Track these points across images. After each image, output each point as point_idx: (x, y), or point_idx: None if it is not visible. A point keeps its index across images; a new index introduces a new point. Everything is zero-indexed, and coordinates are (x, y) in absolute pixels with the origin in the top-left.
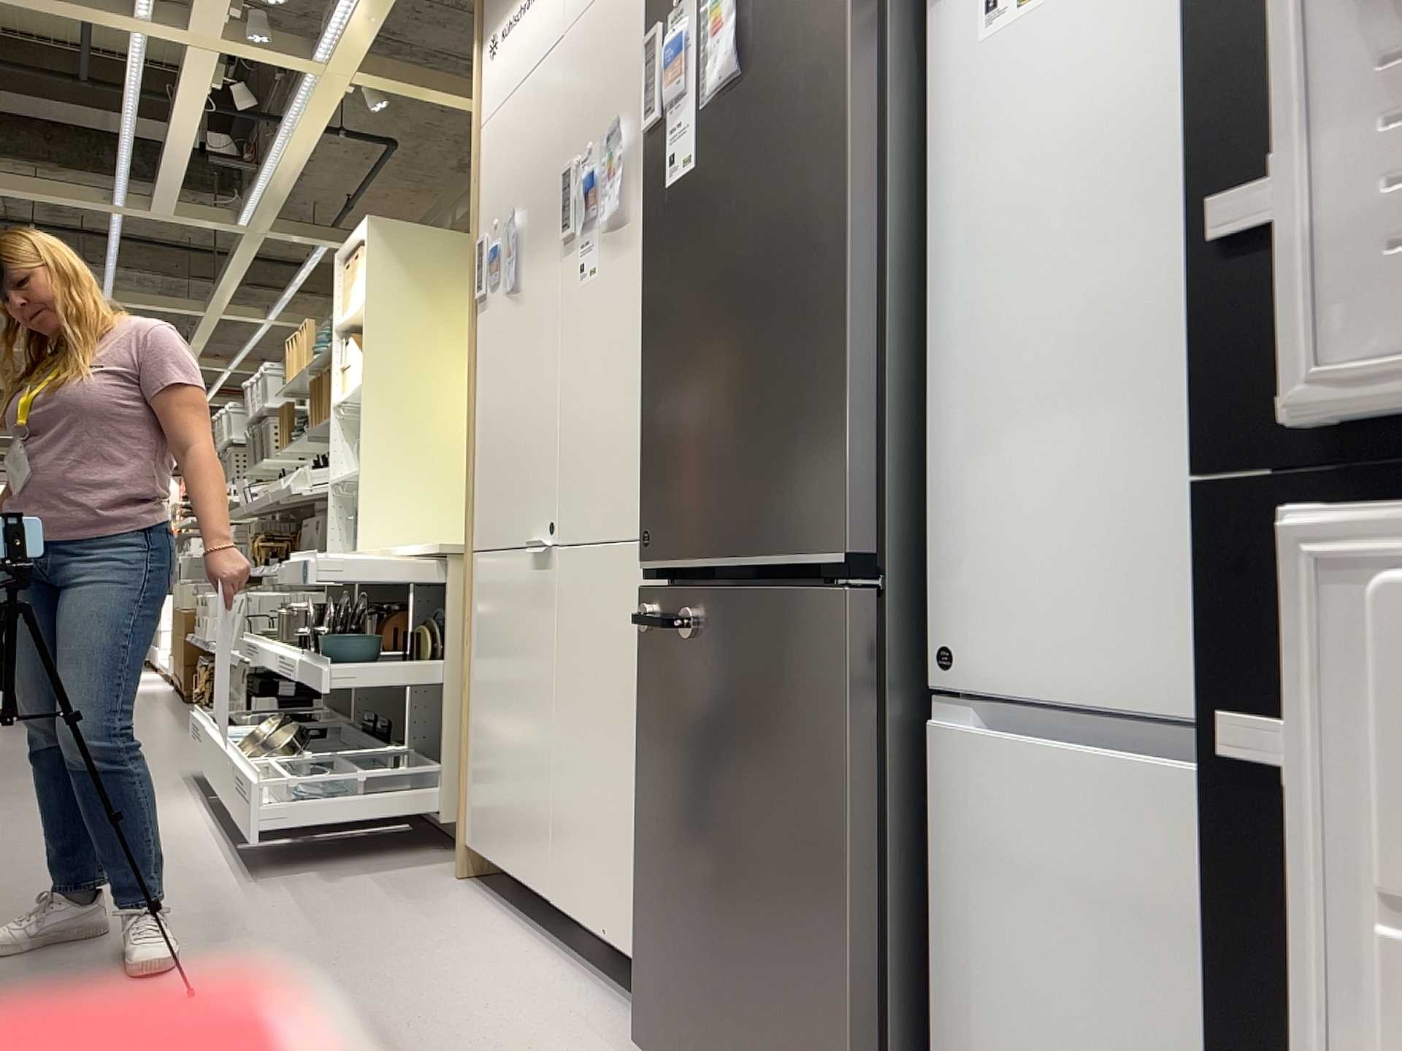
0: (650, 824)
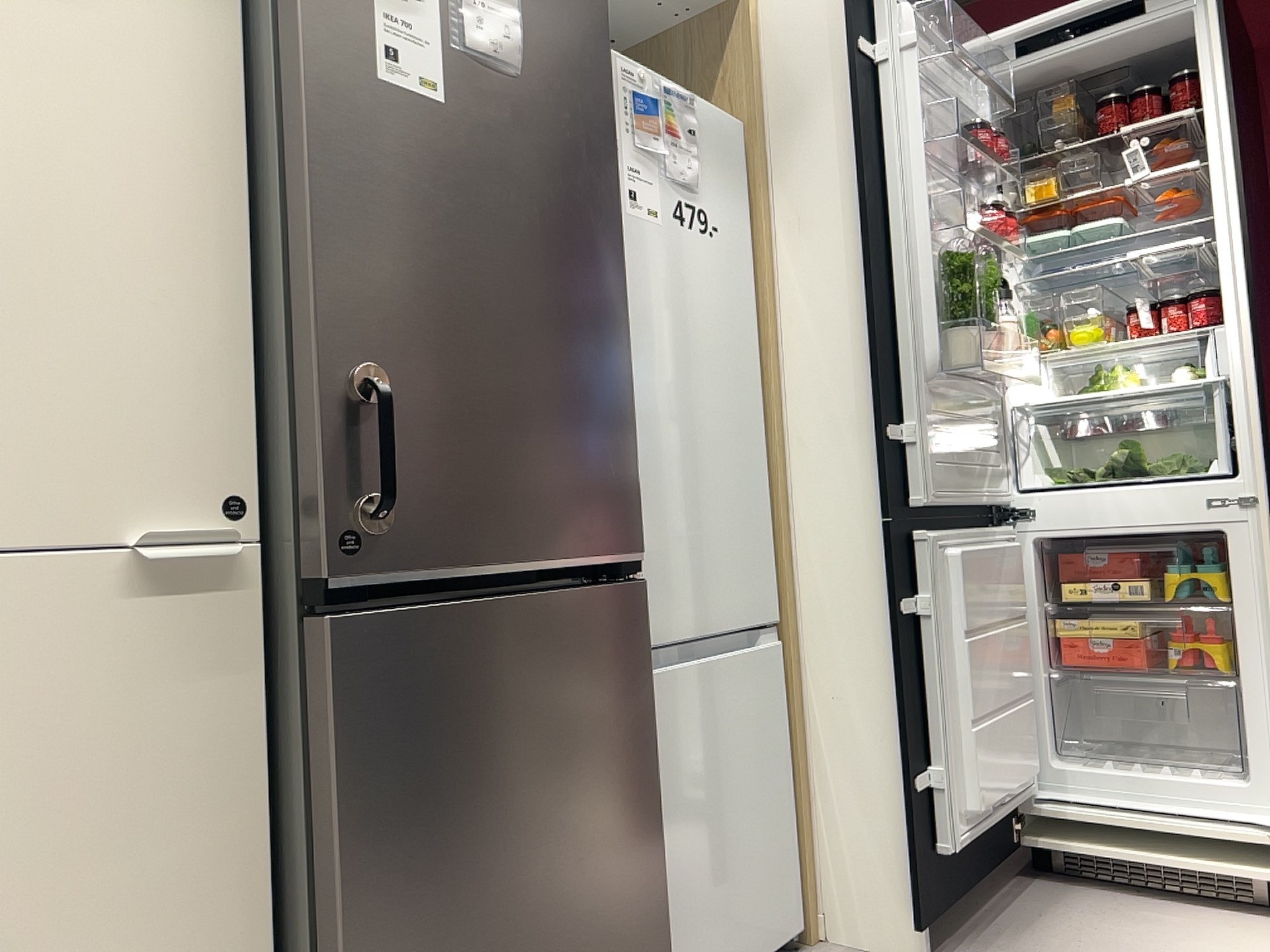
0: (381, 947)
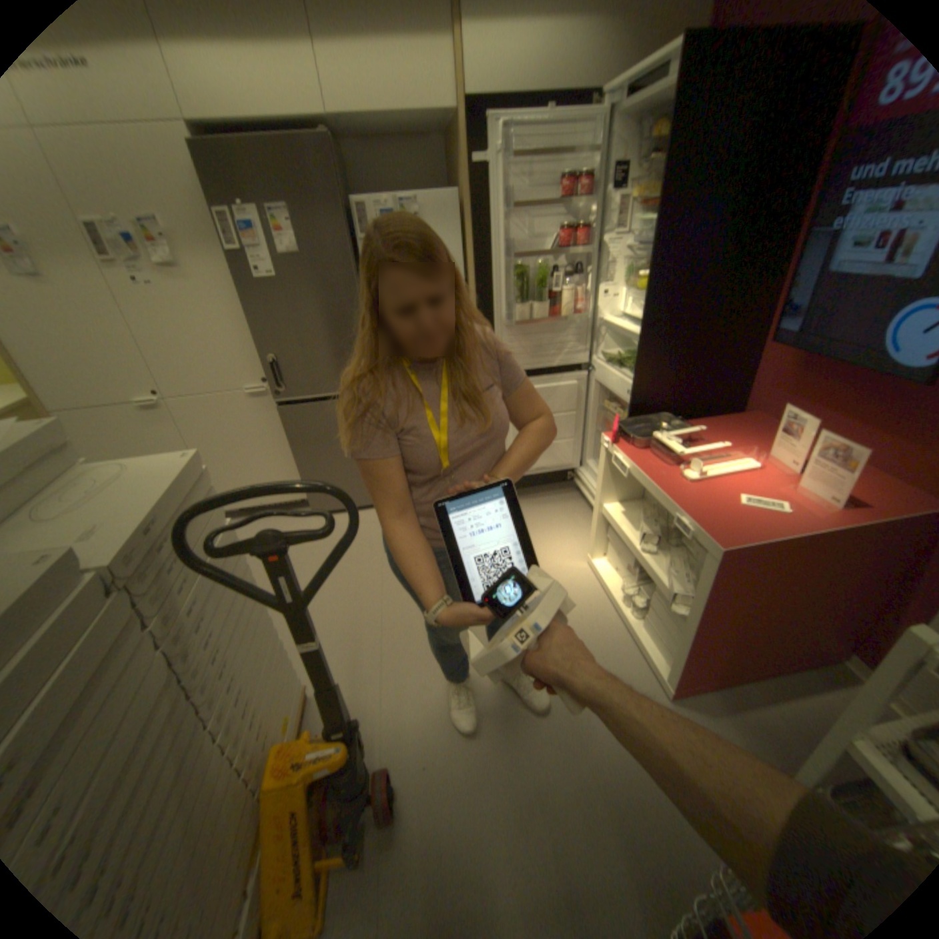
0: (305, 463)
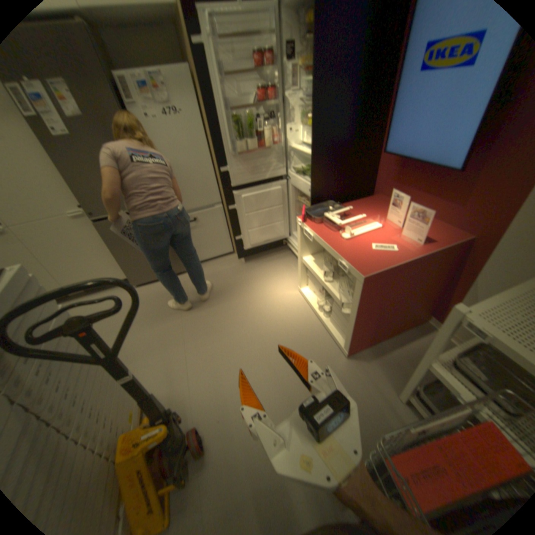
0: (120, 256)
